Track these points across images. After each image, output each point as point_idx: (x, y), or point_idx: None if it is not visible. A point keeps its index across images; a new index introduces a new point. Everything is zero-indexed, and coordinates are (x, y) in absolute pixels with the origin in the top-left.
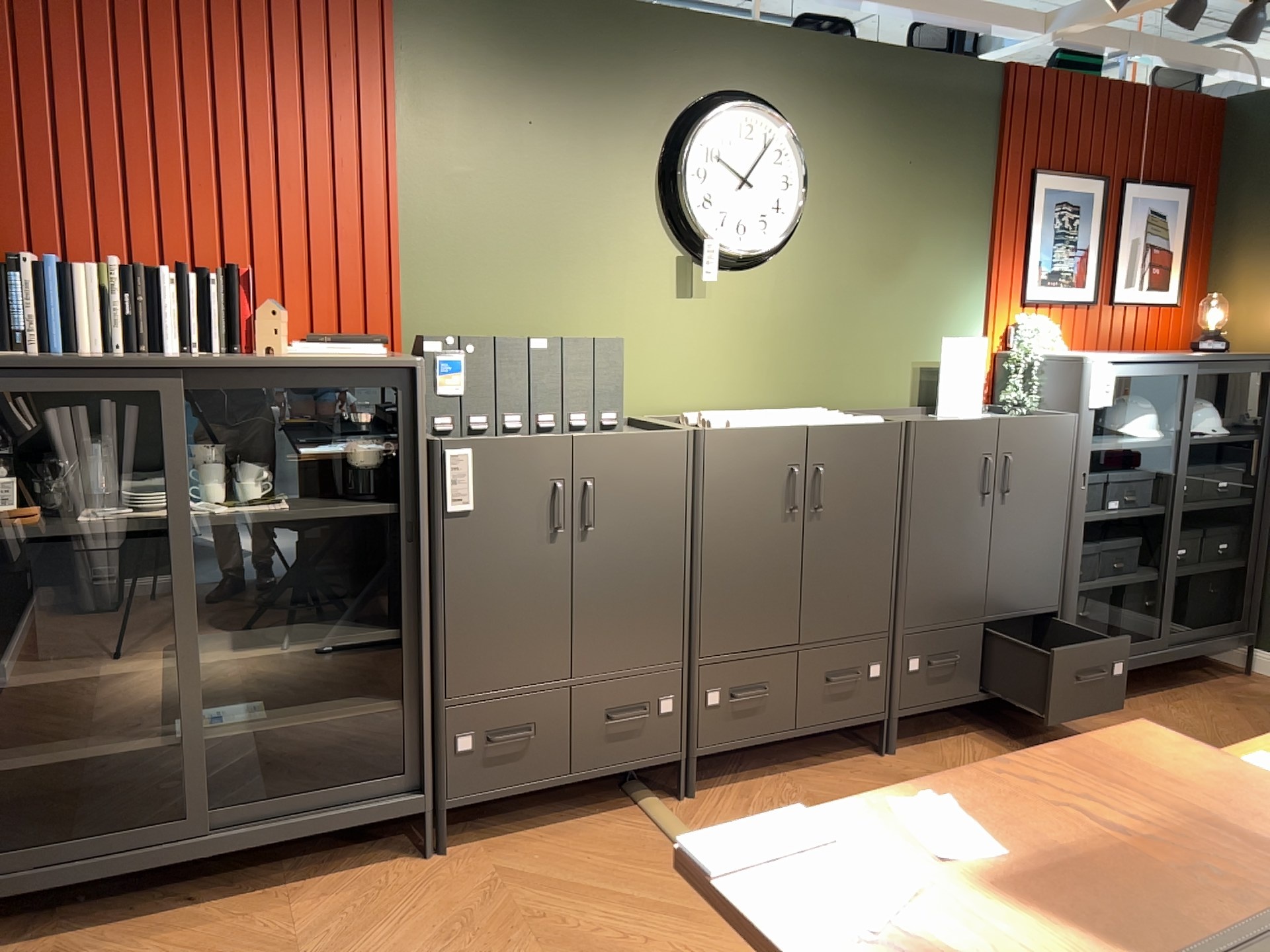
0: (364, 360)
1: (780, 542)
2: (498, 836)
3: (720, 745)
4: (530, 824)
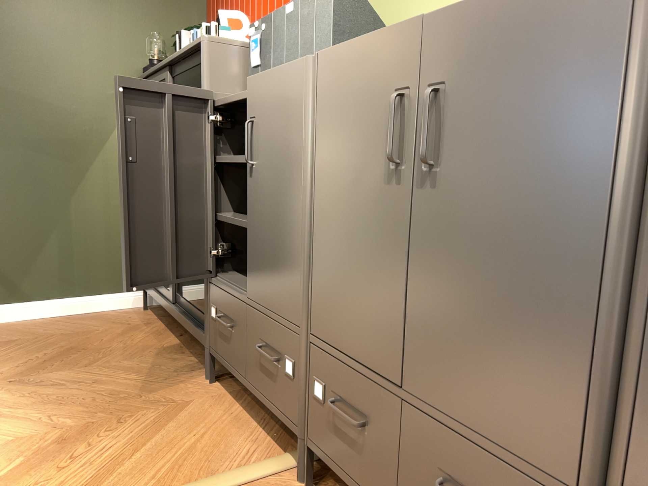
0: (192, 45)
1: (380, 211)
2: (233, 398)
3: (323, 453)
4: (250, 409)
